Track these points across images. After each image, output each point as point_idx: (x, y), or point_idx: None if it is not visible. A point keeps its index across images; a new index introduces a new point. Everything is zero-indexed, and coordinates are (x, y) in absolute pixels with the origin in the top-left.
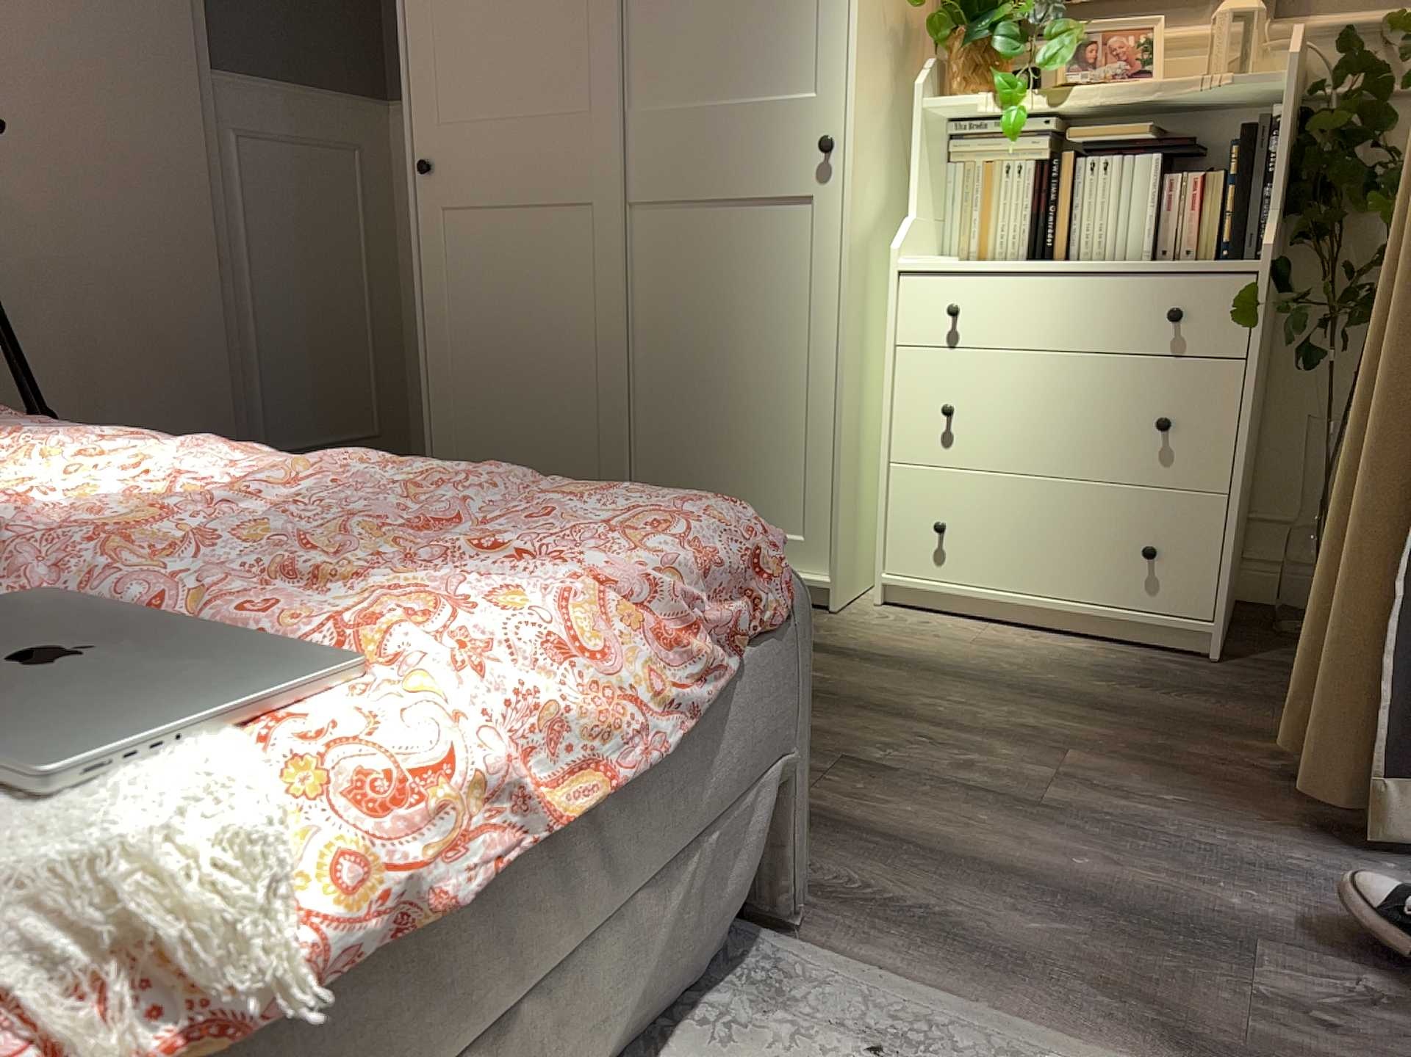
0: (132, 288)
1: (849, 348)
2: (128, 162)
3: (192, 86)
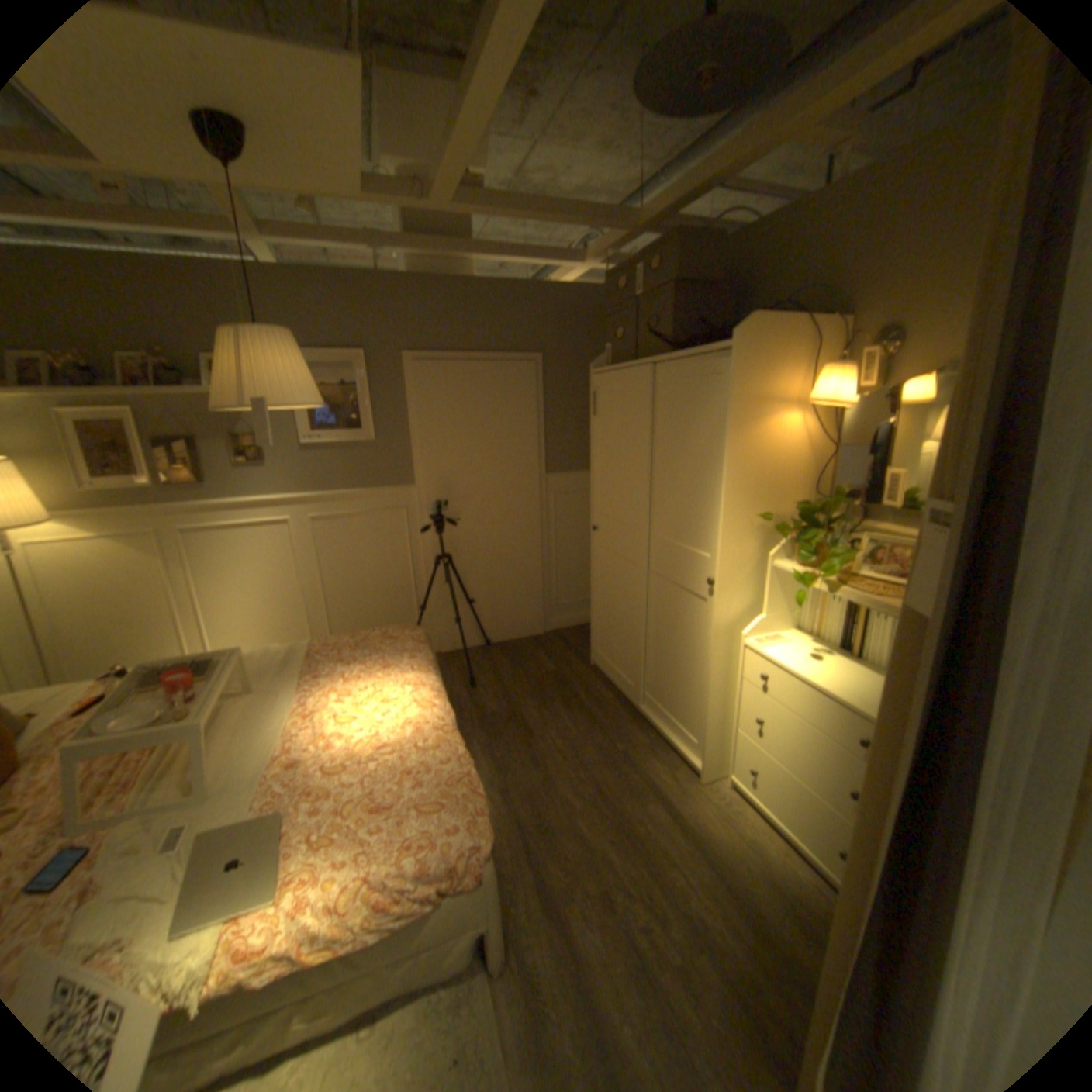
0: (505, 555)
1: (711, 675)
2: (507, 514)
3: (533, 484)
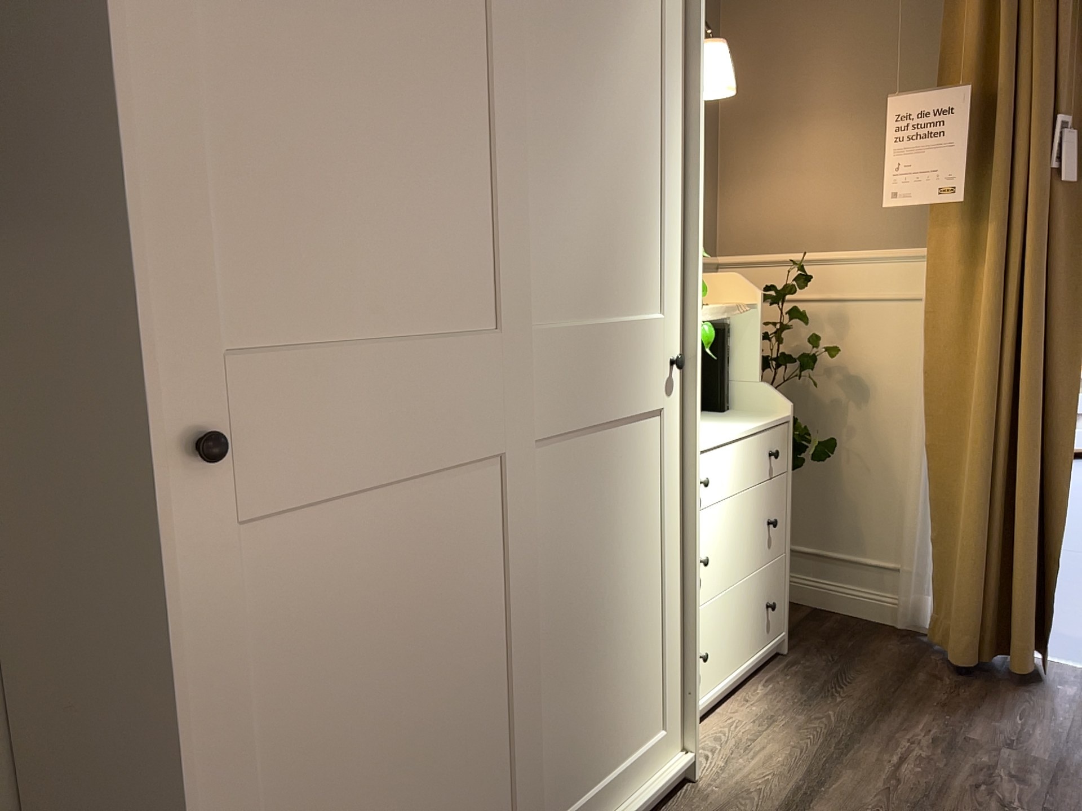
0: None
1: (697, 538)
2: None
3: None
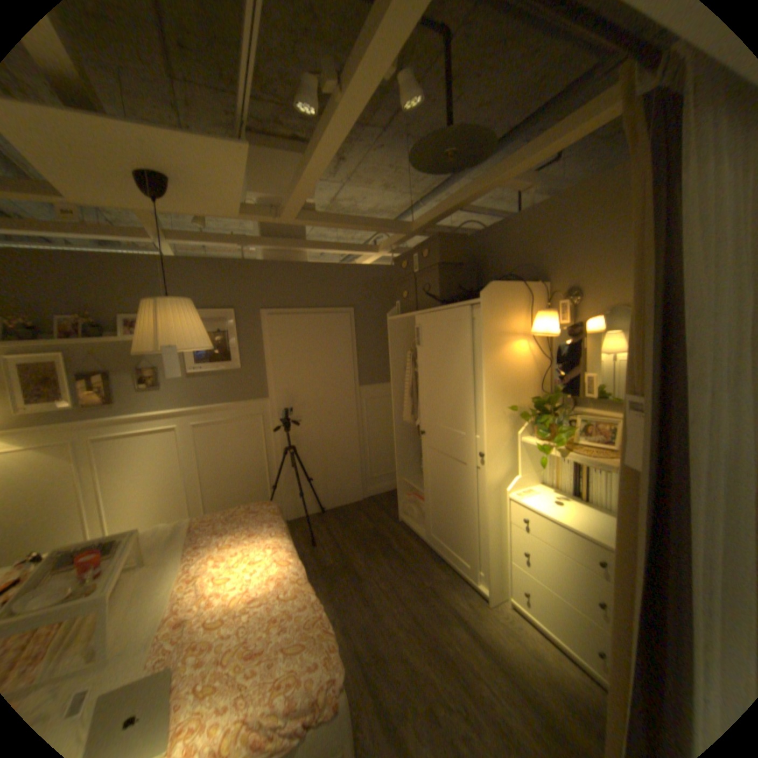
0: (333, 444)
1: (488, 523)
2: (333, 415)
3: (350, 393)
